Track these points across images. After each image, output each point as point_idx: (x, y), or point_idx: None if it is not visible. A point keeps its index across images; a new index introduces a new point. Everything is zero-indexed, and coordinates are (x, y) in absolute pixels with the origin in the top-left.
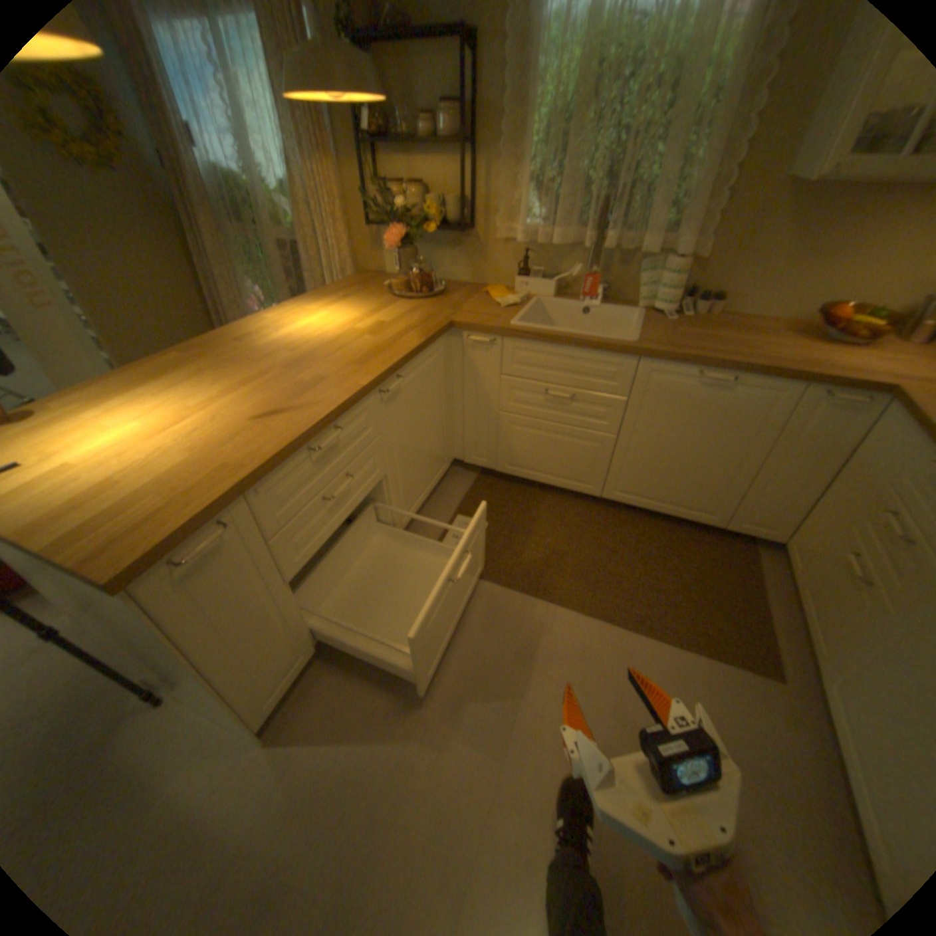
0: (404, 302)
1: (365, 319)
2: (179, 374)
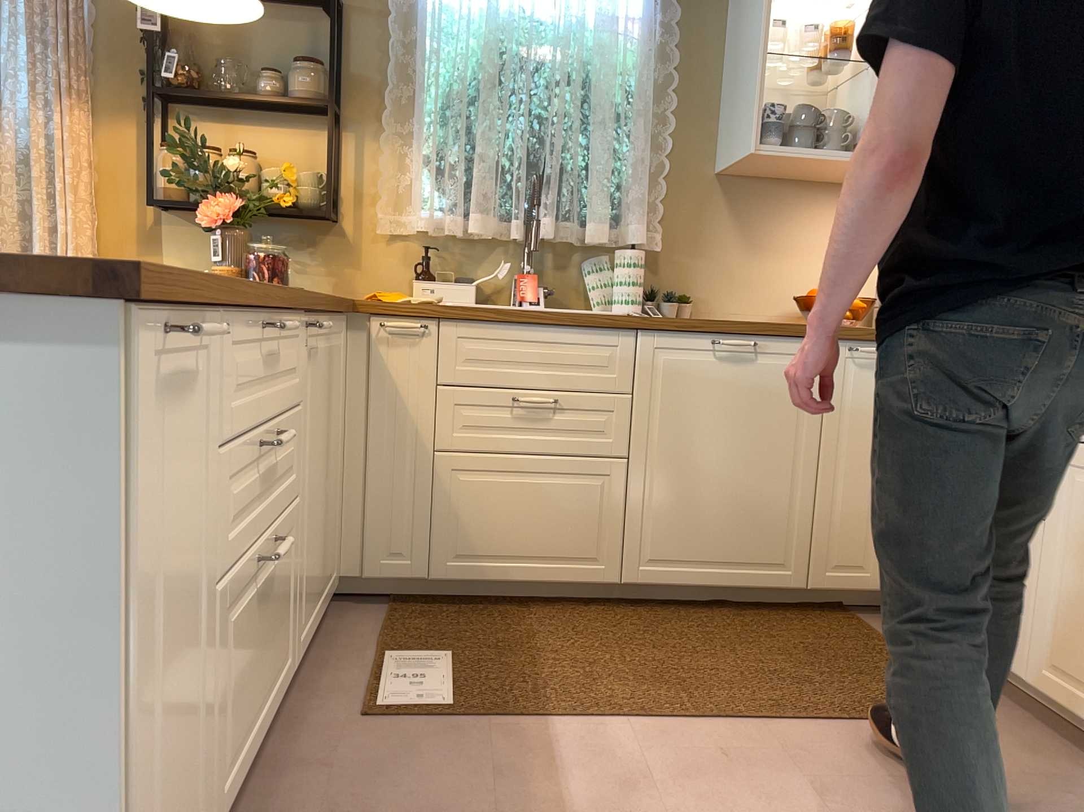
0: None
1: None
2: None
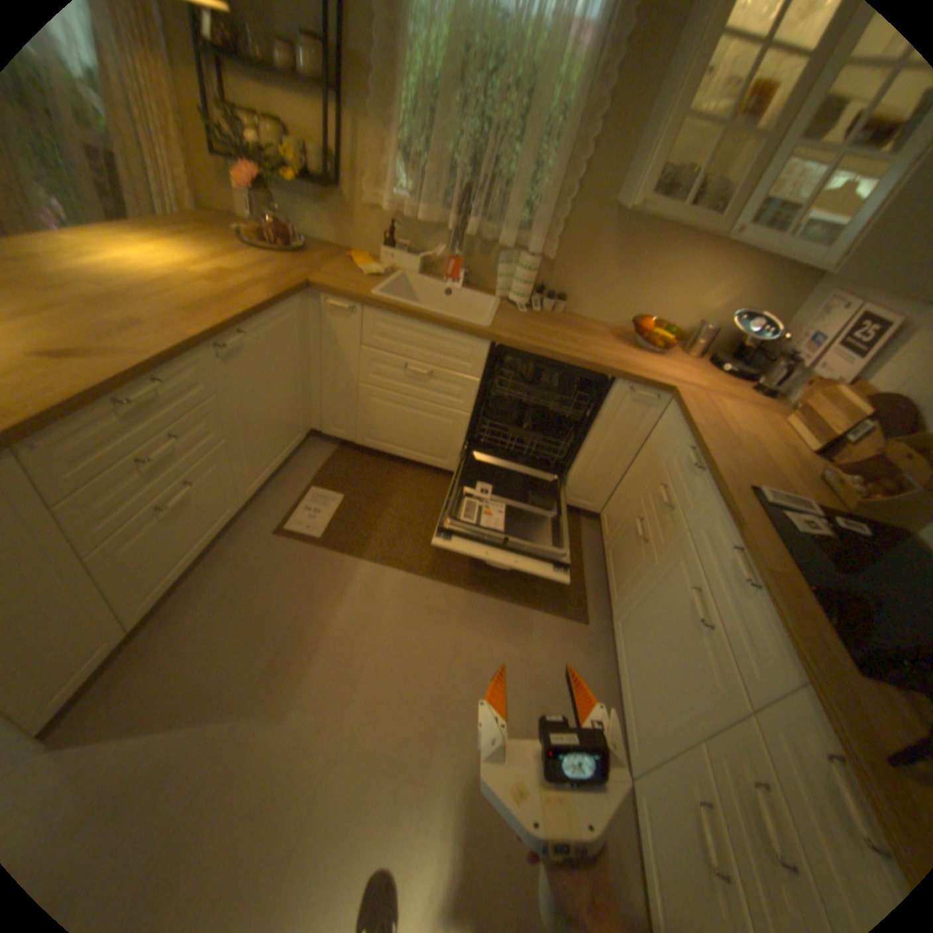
0: (255, 250)
1: (203, 262)
2: None
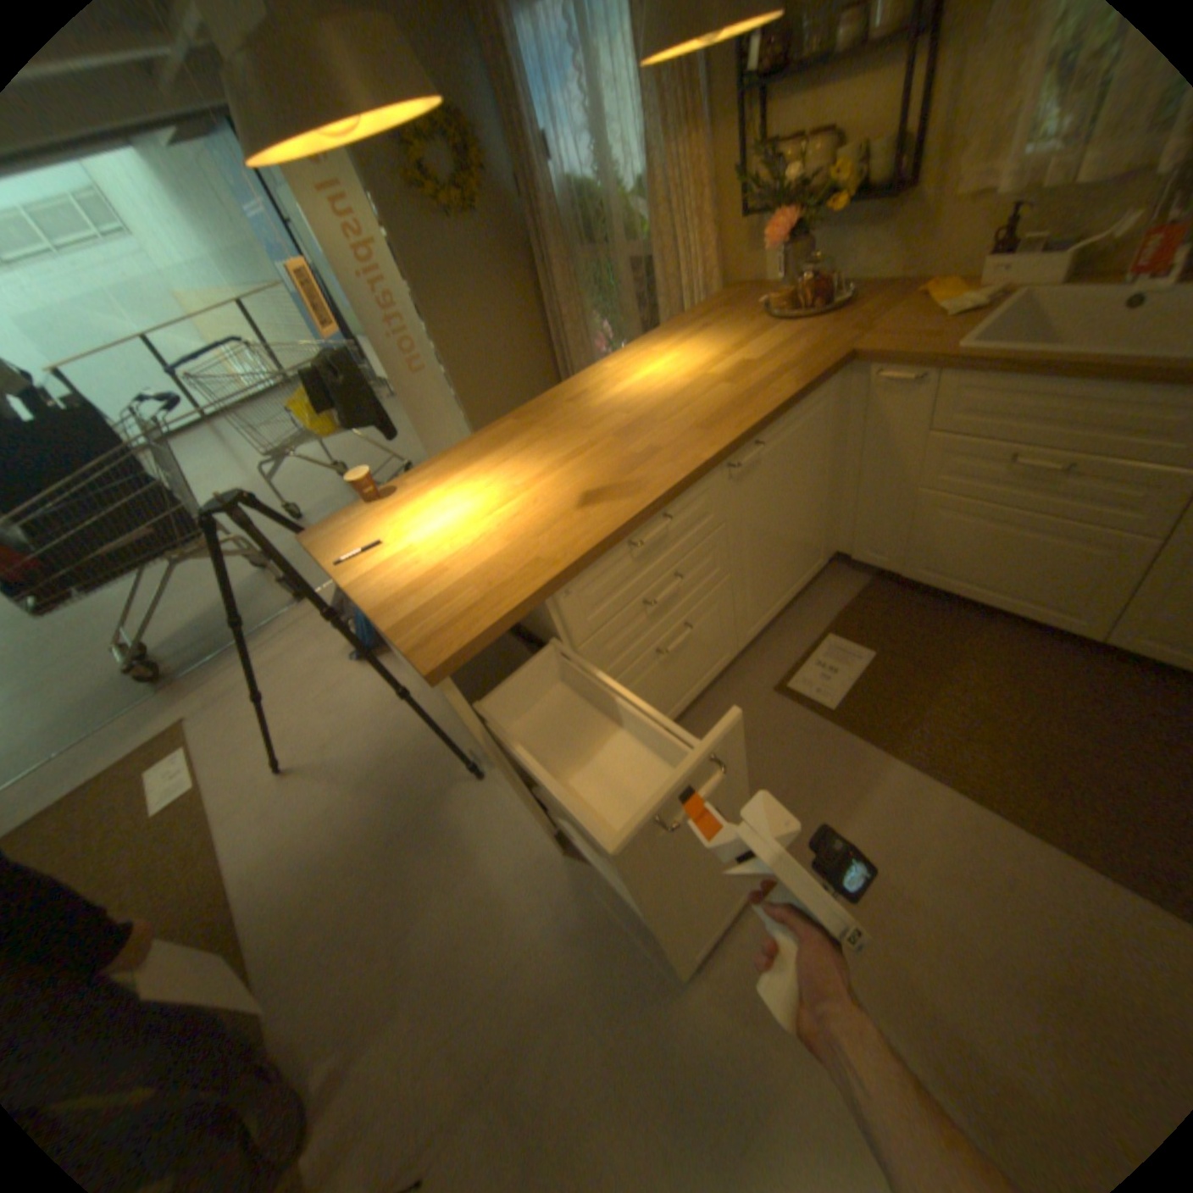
0: (783, 324)
1: (724, 359)
2: (511, 446)
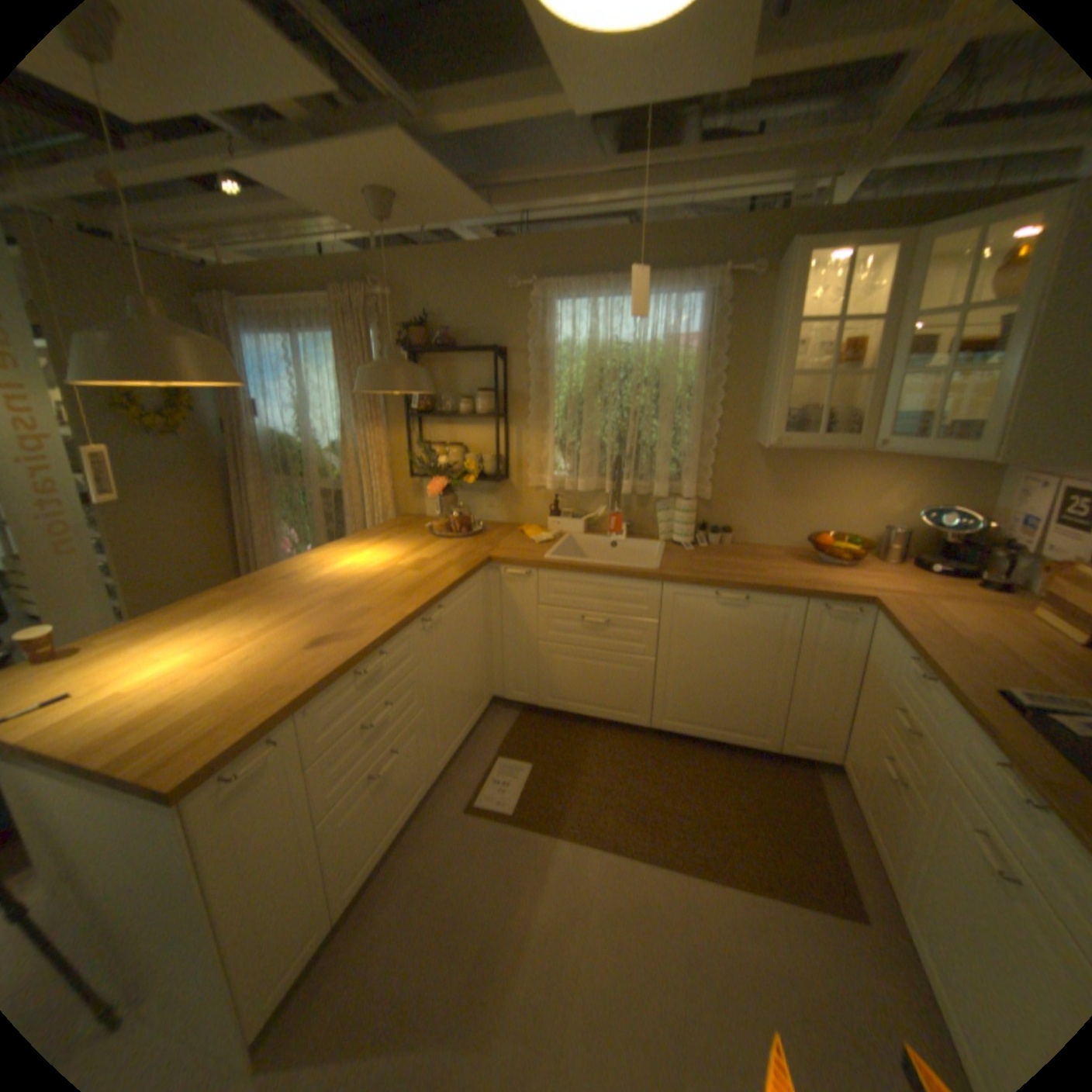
0: (444, 541)
1: (408, 558)
2: (227, 611)
